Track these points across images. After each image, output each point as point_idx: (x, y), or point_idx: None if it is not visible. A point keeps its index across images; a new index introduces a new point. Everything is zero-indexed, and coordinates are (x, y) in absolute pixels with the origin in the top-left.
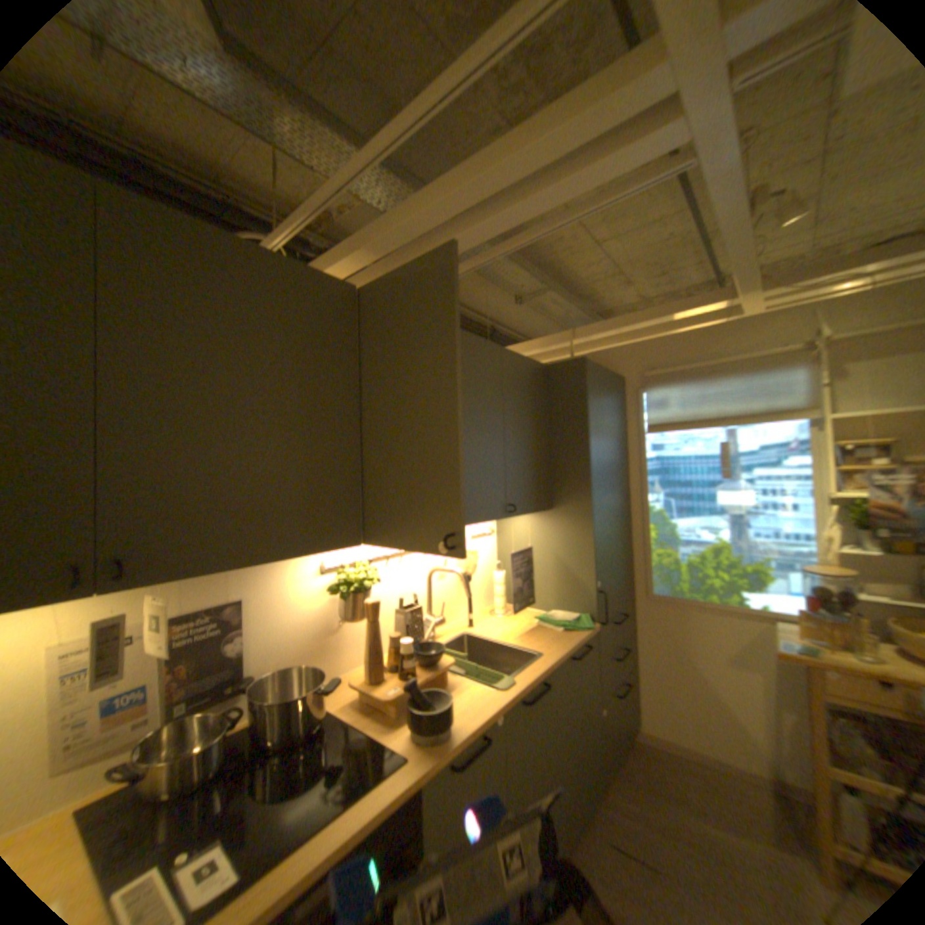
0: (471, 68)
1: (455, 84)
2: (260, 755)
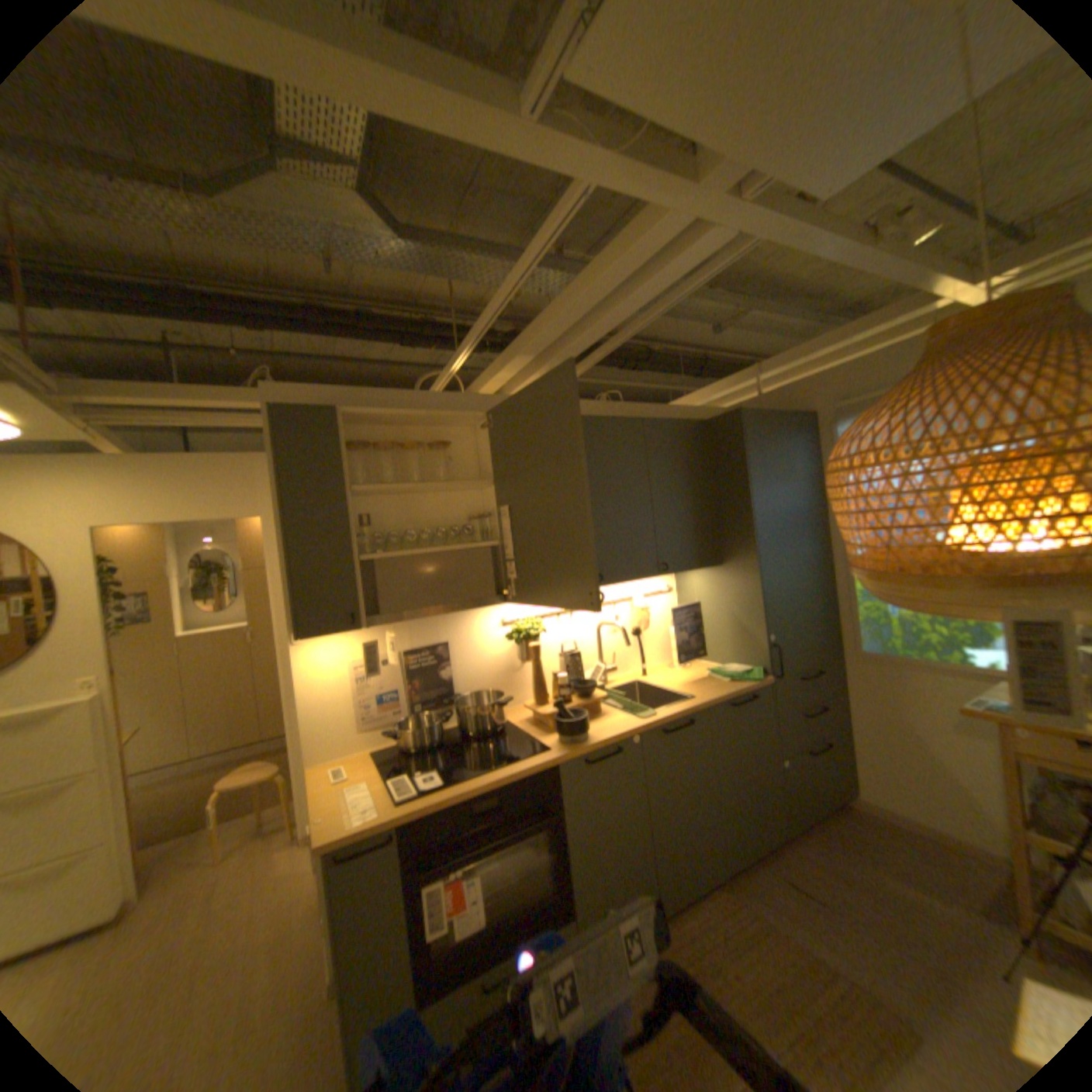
0: (530, 263)
1: (524, 272)
2: (464, 740)
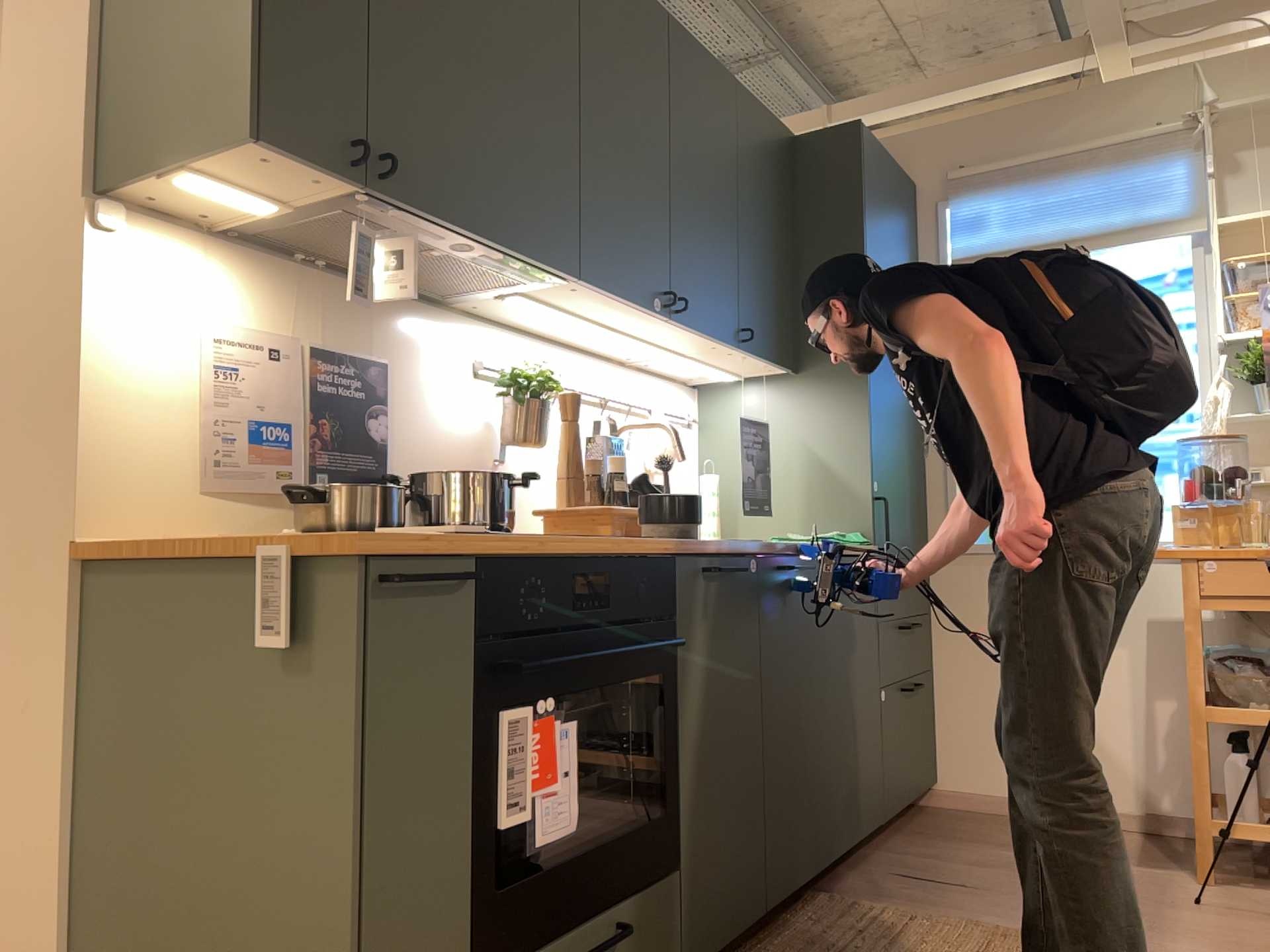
0: None
1: None
2: None
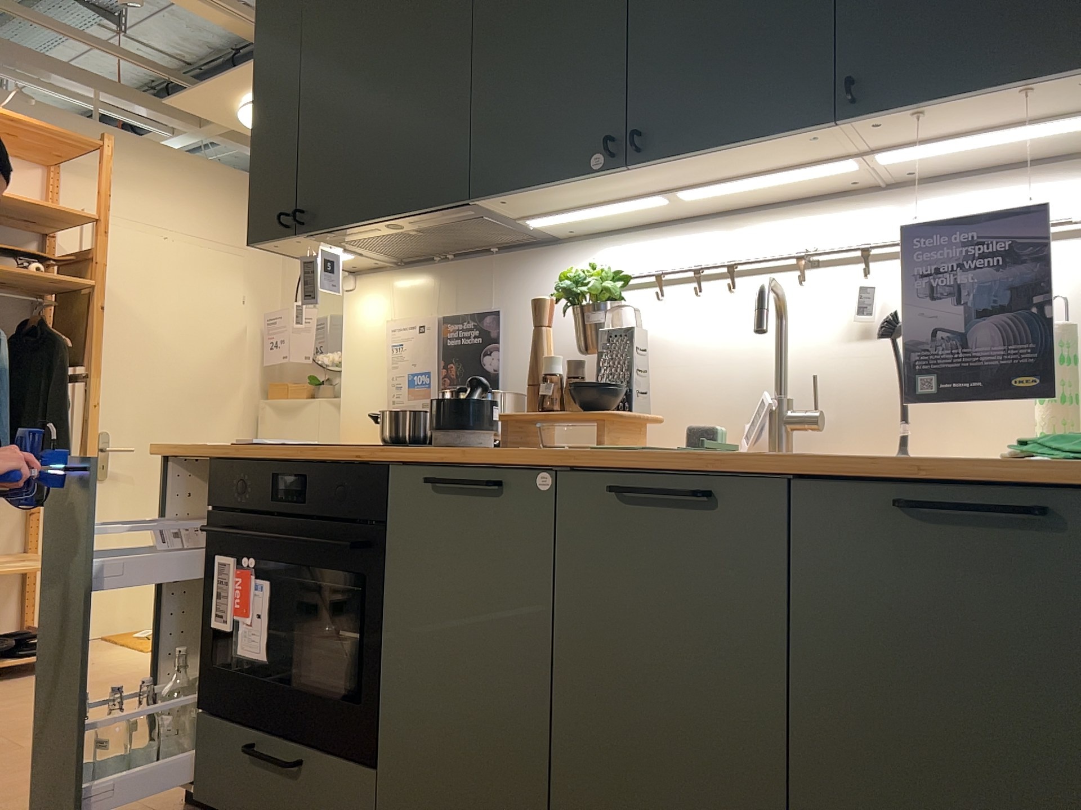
0: None
1: None
2: None
